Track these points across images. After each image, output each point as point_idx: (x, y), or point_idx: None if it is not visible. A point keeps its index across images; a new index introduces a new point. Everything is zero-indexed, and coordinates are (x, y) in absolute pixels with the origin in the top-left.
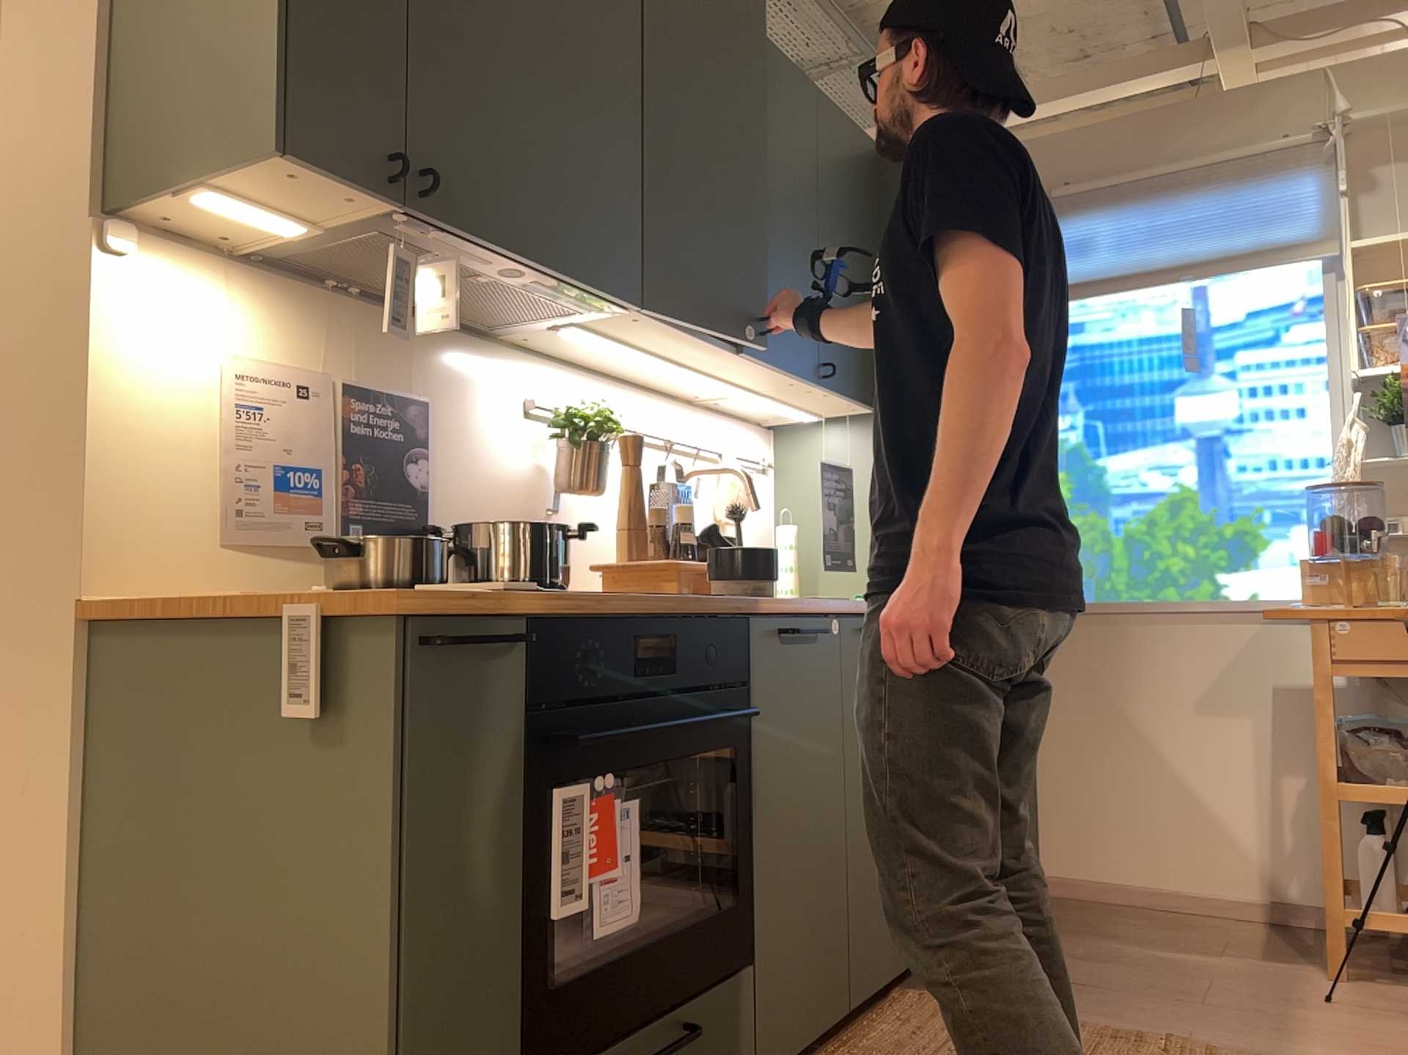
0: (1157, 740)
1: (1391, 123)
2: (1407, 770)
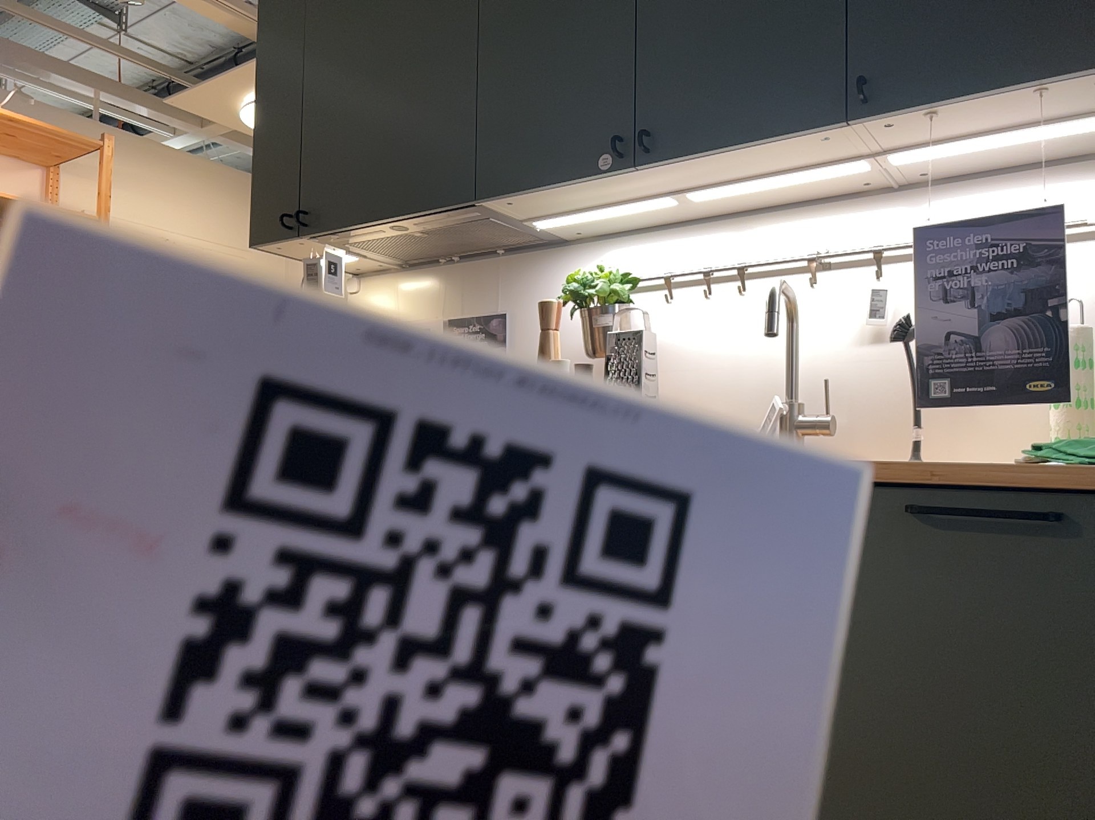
0: None
1: None
2: None
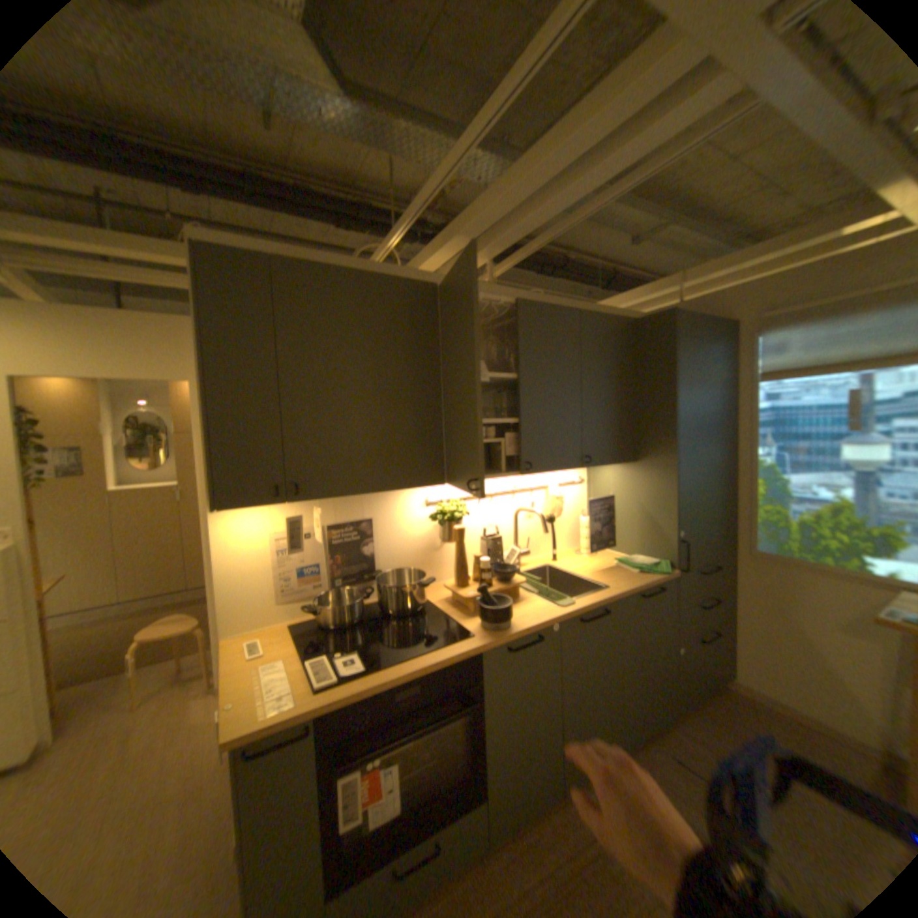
0: (812, 639)
1: None
2: None
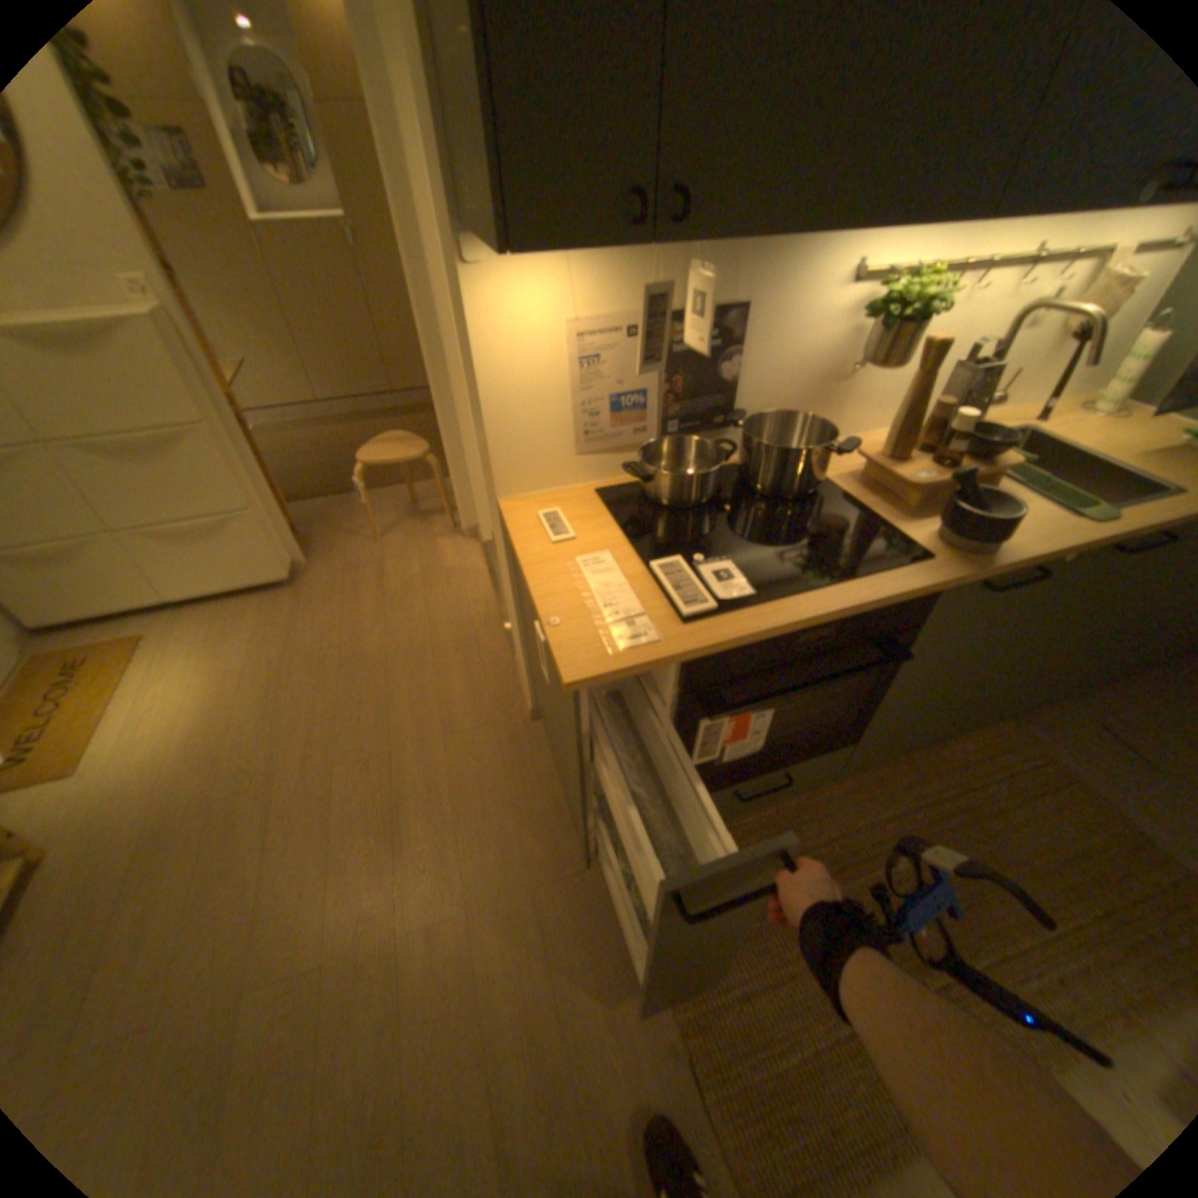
0: None
1: None
2: None
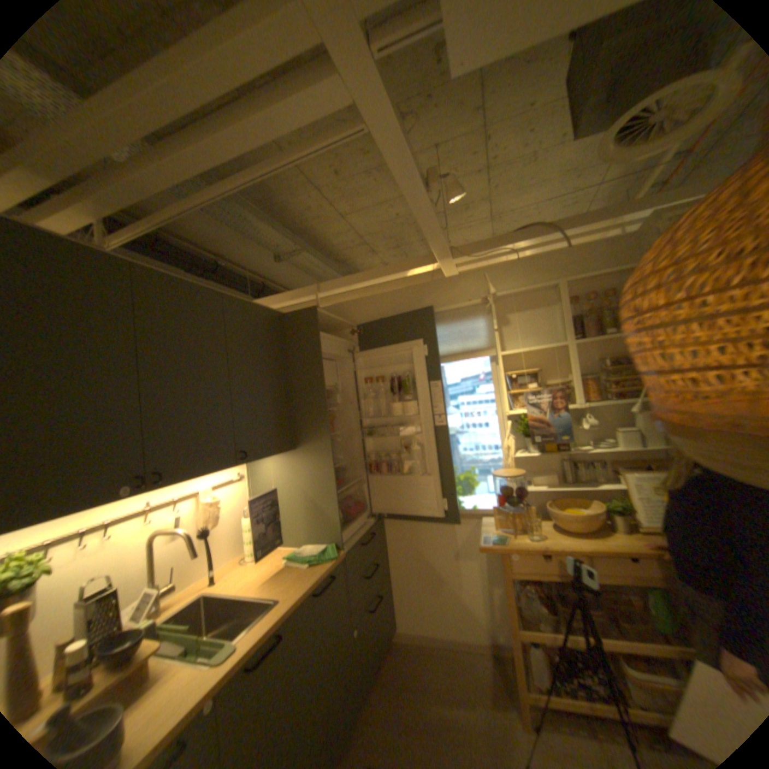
0: (439, 572)
1: (514, 295)
2: (548, 623)
